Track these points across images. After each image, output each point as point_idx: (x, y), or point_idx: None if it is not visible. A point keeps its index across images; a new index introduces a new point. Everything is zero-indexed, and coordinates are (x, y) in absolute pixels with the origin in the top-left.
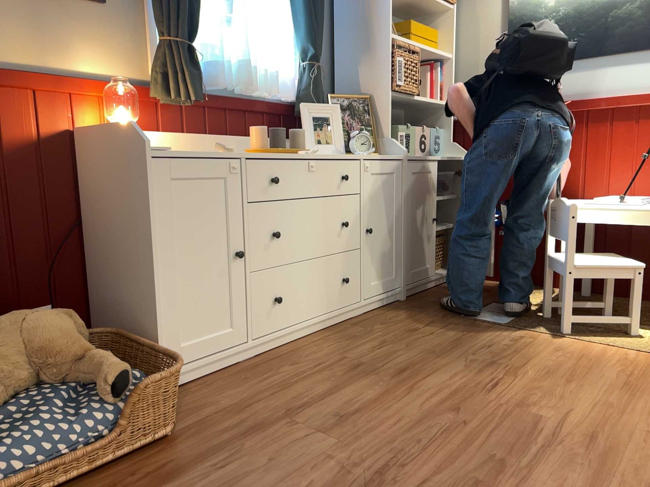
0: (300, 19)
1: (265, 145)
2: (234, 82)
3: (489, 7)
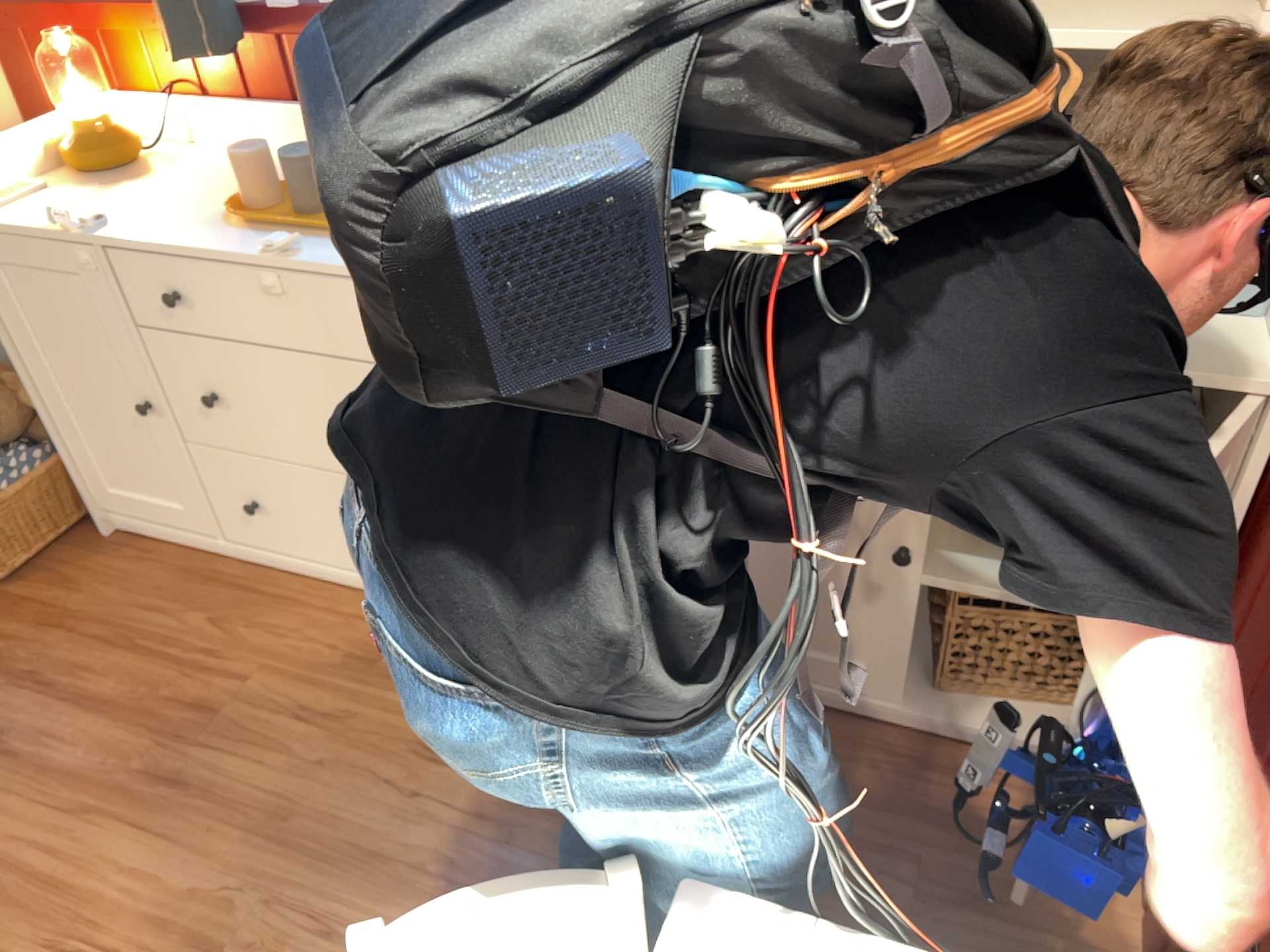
0: None
1: (267, 202)
2: None
3: None
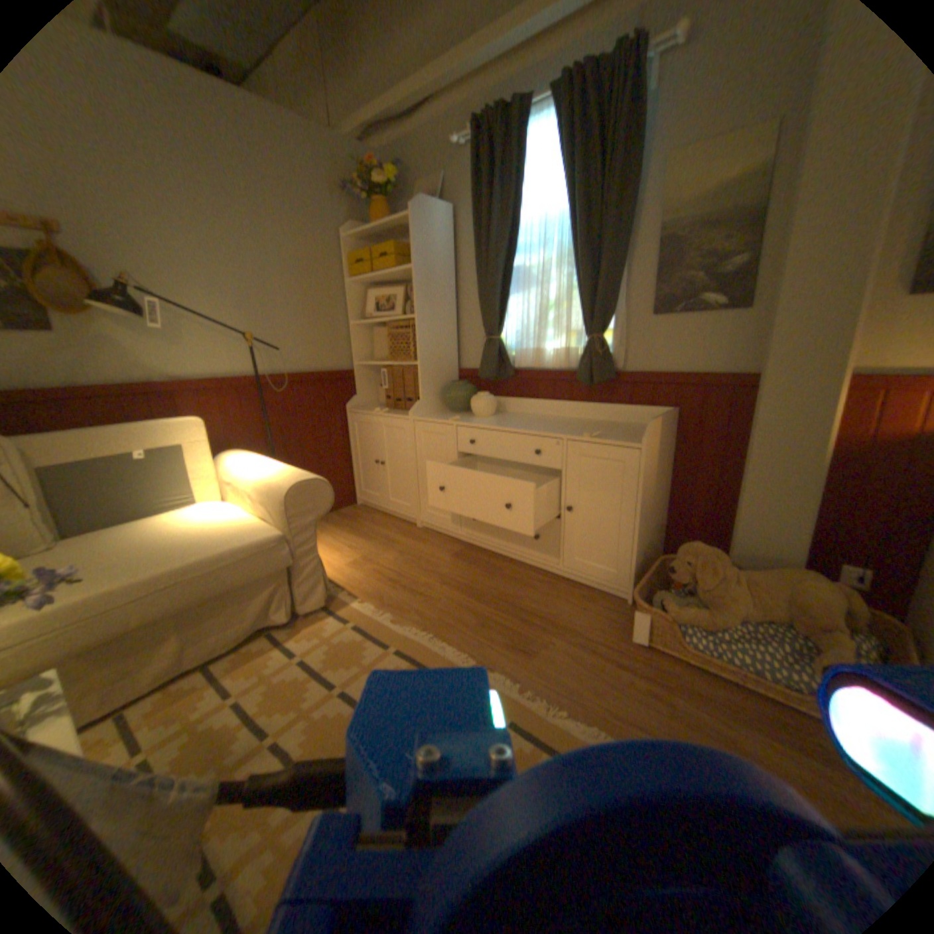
0: None
1: None
2: None
3: None
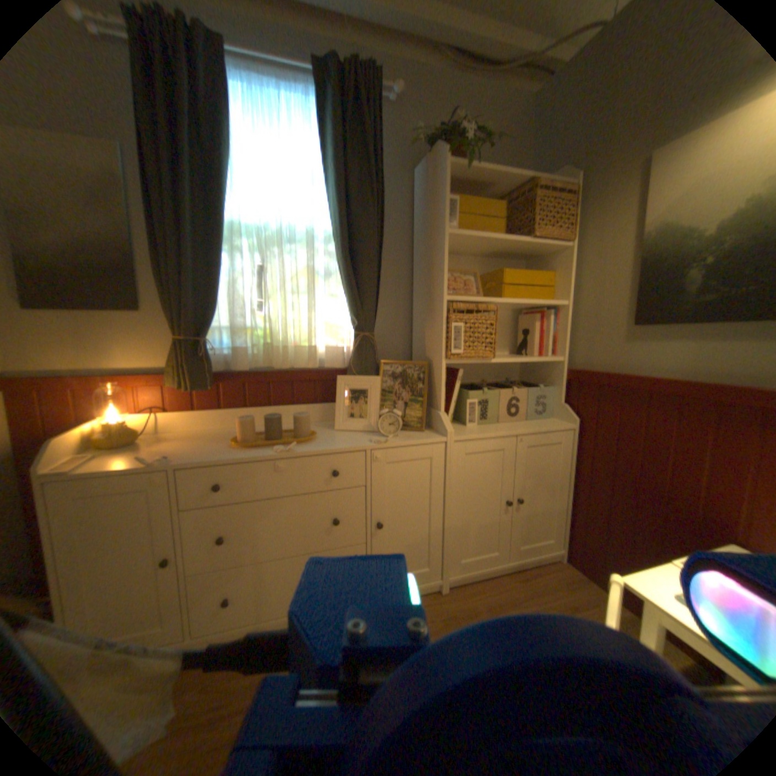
0: (346, 291)
1: (249, 436)
2: (267, 361)
3: (620, 239)
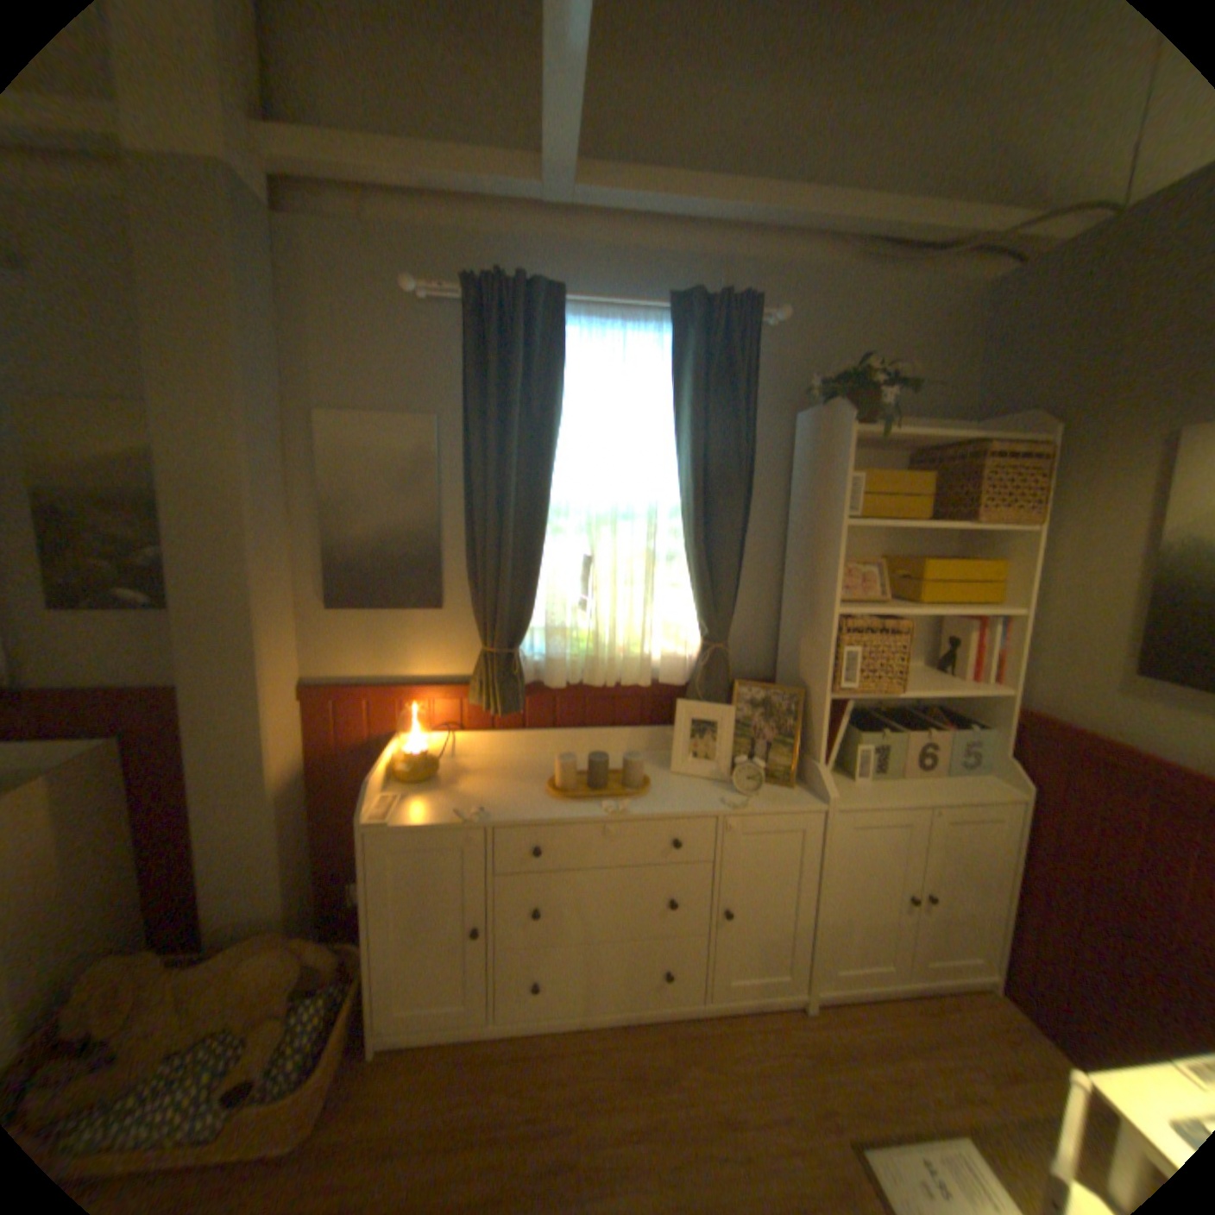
0: (693, 587)
1: (569, 783)
2: (585, 673)
3: (1122, 539)
